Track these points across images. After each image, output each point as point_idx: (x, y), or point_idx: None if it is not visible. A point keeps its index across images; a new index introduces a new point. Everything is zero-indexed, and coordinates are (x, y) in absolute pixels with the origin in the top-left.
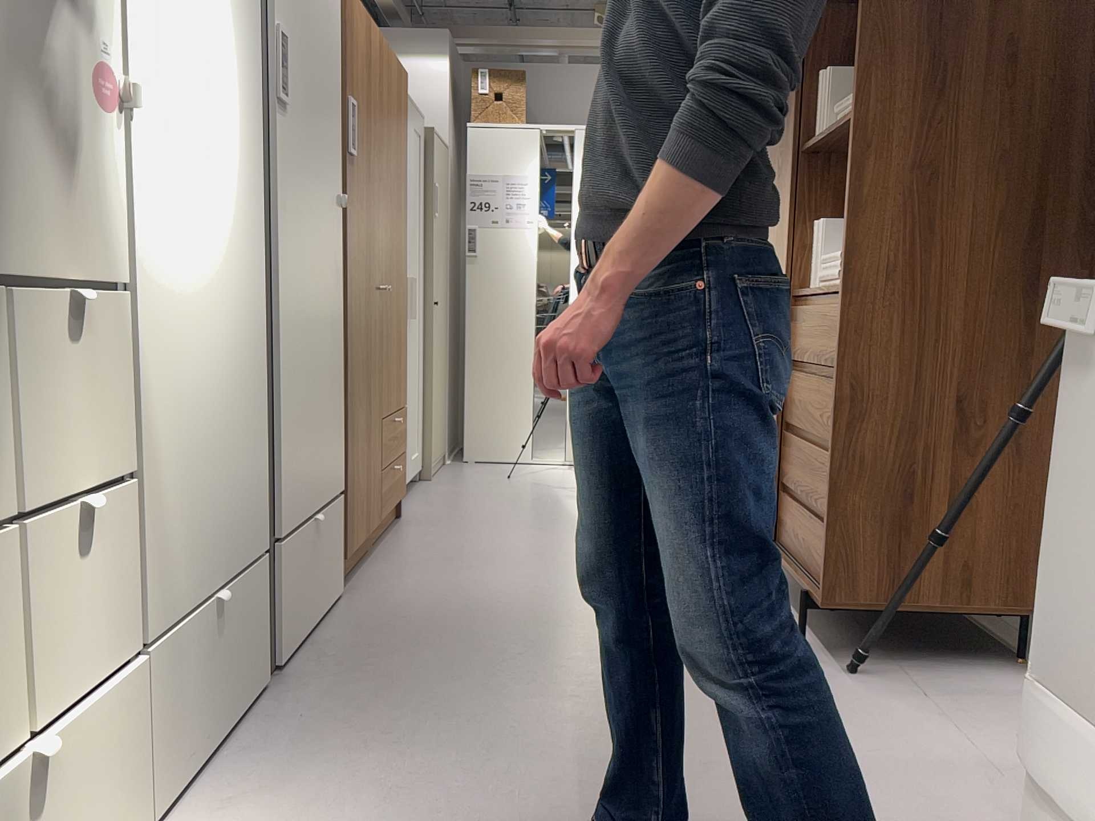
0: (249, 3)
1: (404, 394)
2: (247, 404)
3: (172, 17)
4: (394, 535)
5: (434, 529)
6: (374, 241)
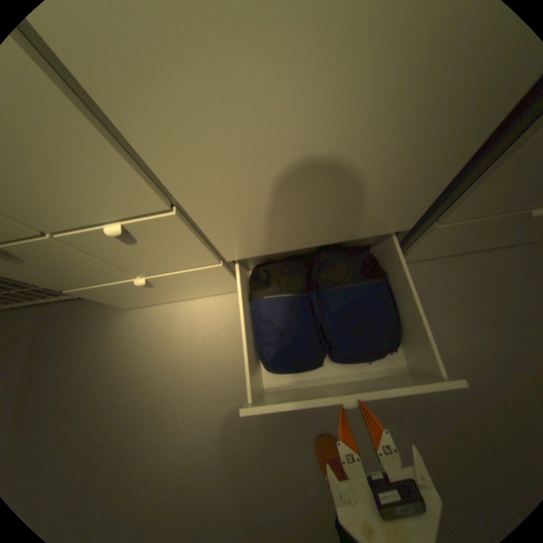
0: None
1: None
2: (439, 128)
3: None
4: None
5: None
6: None
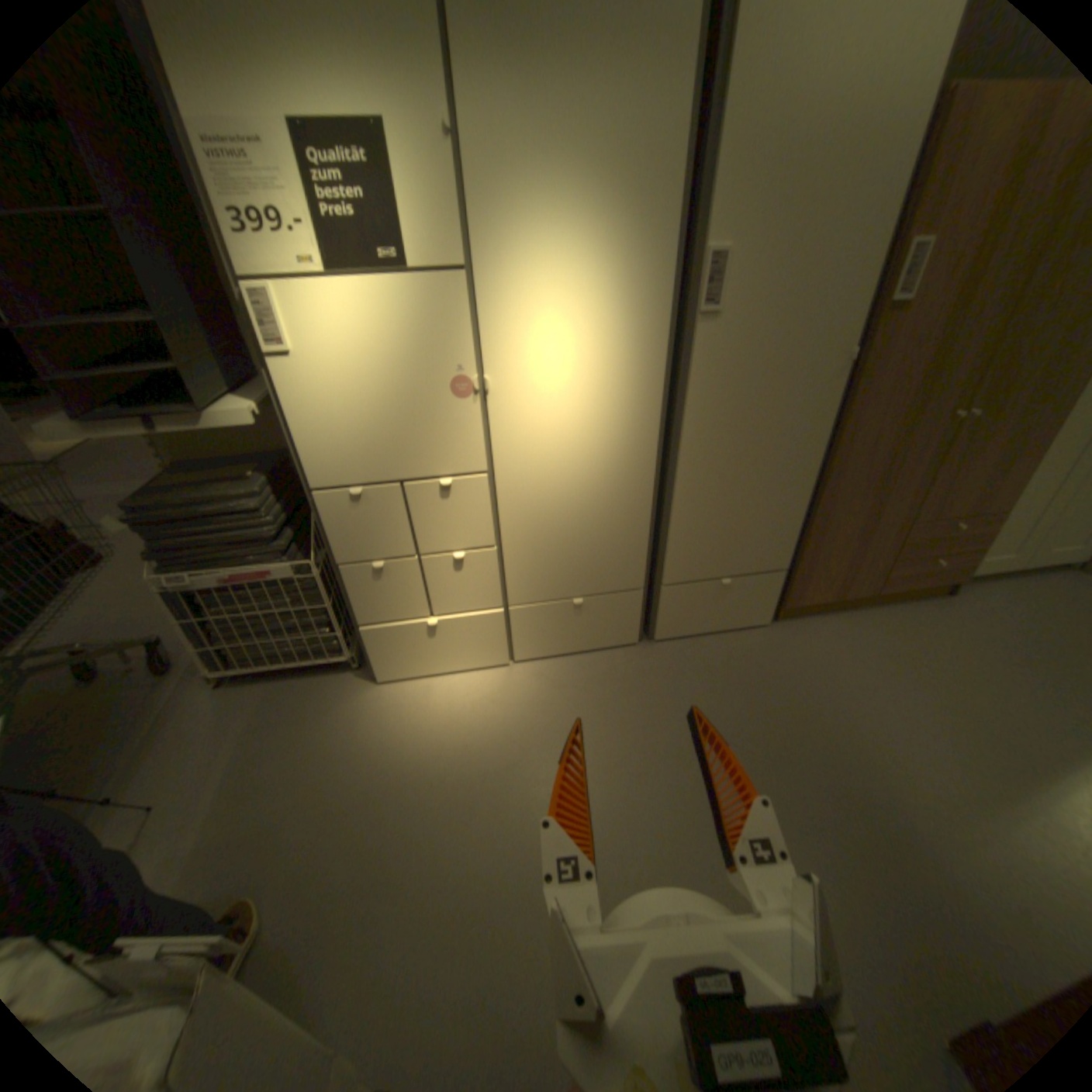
0: (662, 252)
1: (1010, 503)
2: (625, 517)
3: (540, 319)
4: (915, 607)
5: (959, 626)
6: (959, 370)
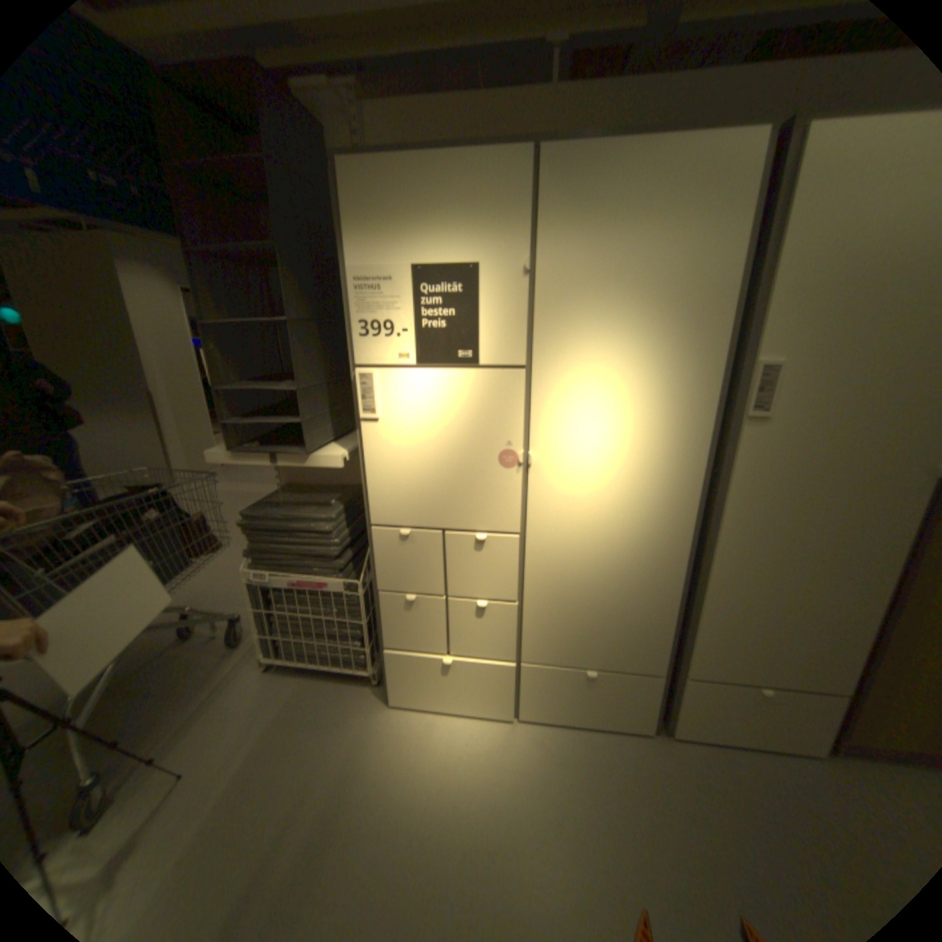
0: (709, 362)
1: None
2: (651, 599)
3: (585, 410)
4: None
5: None
6: None
